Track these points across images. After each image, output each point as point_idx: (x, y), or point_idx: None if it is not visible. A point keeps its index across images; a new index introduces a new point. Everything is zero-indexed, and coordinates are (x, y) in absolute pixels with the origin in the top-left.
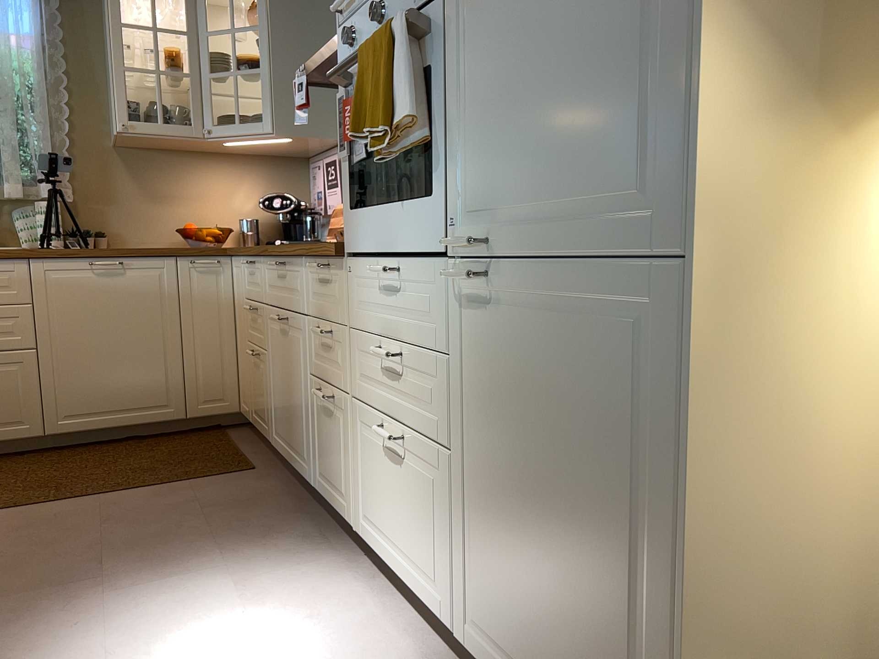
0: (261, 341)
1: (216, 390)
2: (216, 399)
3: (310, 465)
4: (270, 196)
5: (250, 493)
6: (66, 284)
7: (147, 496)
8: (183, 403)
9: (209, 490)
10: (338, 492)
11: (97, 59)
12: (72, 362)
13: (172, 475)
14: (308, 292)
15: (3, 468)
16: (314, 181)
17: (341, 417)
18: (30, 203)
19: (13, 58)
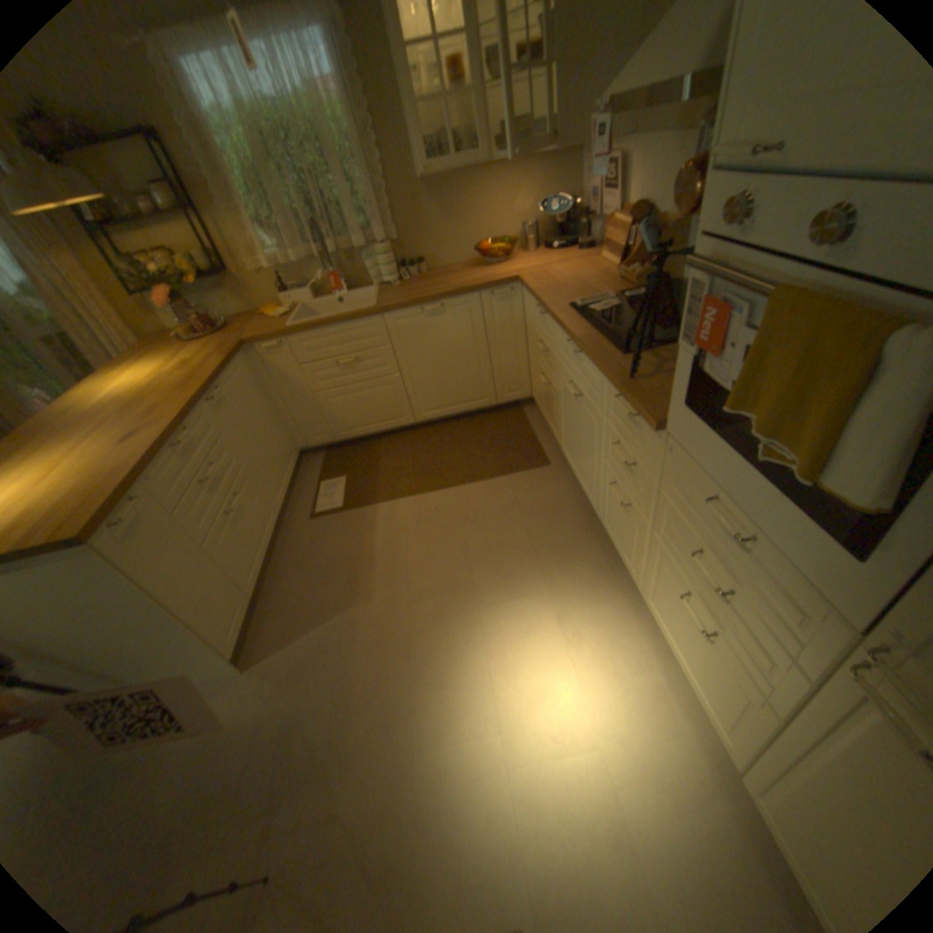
0: (552, 378)
1: (514, 384)
2: (515, 391)
3: (597, 506)
4: (546, 193)
5: (550, 497)
6: (408, 328)
7: (484, 491)
8: (494, 395)
9: (522, 488)
10: (624, 554)
11: (388, 81)
12: (422, 378)
13: (496, 467)
14: (607, 399)
15: (399, 446)
16: (588, 168)
17: (635, 522)
18: (369, 244)
19: (326, 108)
